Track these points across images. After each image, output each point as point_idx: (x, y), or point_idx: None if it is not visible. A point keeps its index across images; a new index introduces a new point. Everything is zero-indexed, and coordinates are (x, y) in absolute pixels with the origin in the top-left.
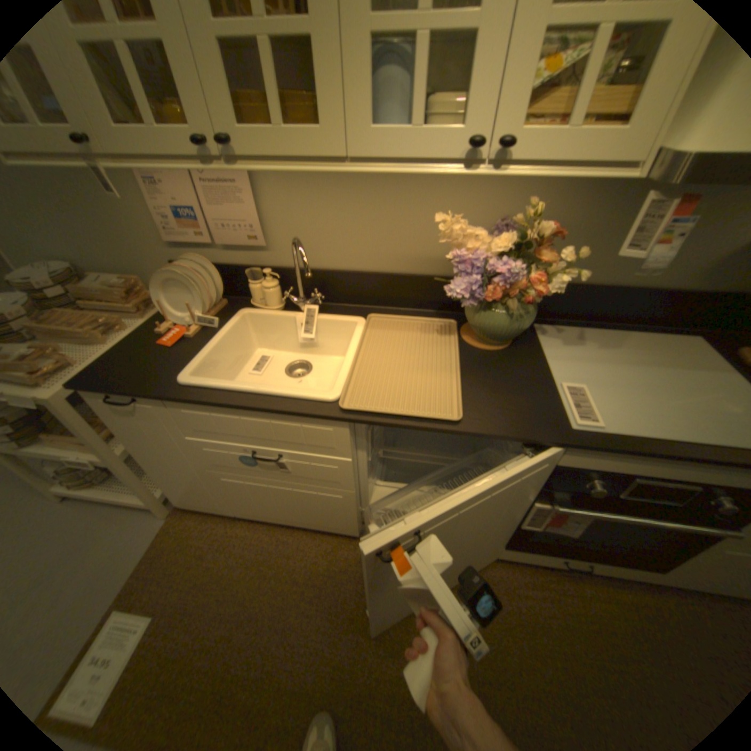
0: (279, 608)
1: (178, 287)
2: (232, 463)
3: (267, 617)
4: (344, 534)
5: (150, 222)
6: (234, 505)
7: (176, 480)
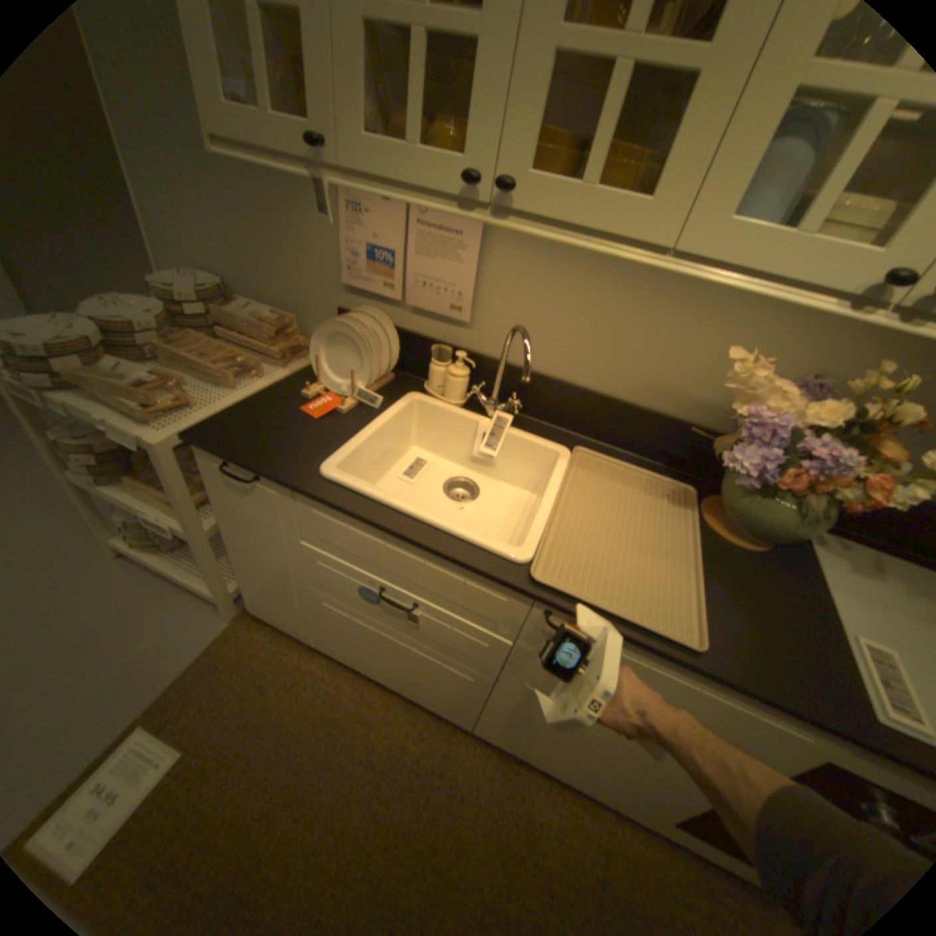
0: (344, 798)
1: (345, 345)
2: (346, 592)
3: (326, 806)
4: (452, 722)
5: (334, 255)
6: (323, 637)
7: (264, 585)
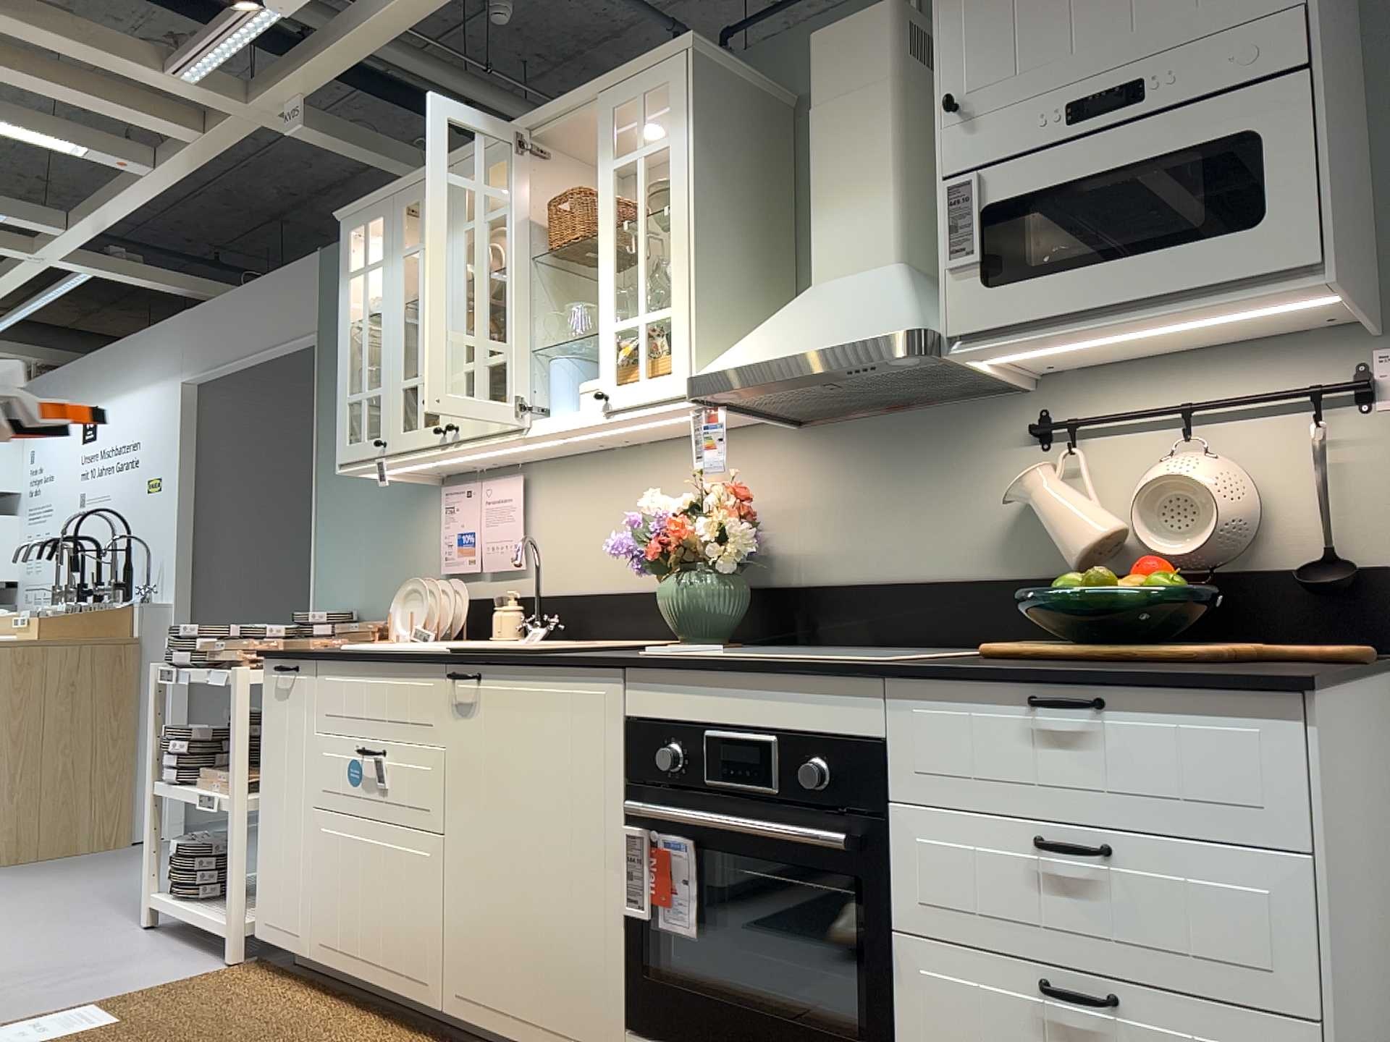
0: None
1: (417, 602)
2: (339, 782)
3: None
4: (424, 1005)
5: (438, 555)
6: (316, 912)
7: (279, 844)
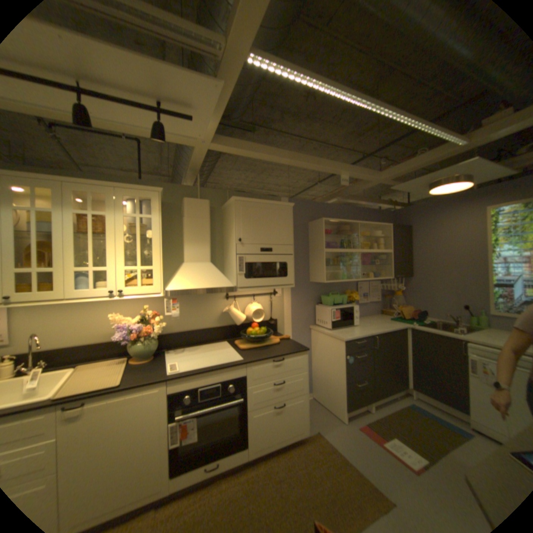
0: None
1: None
2: None
3: None
4: None
5: None
6: None
7: None
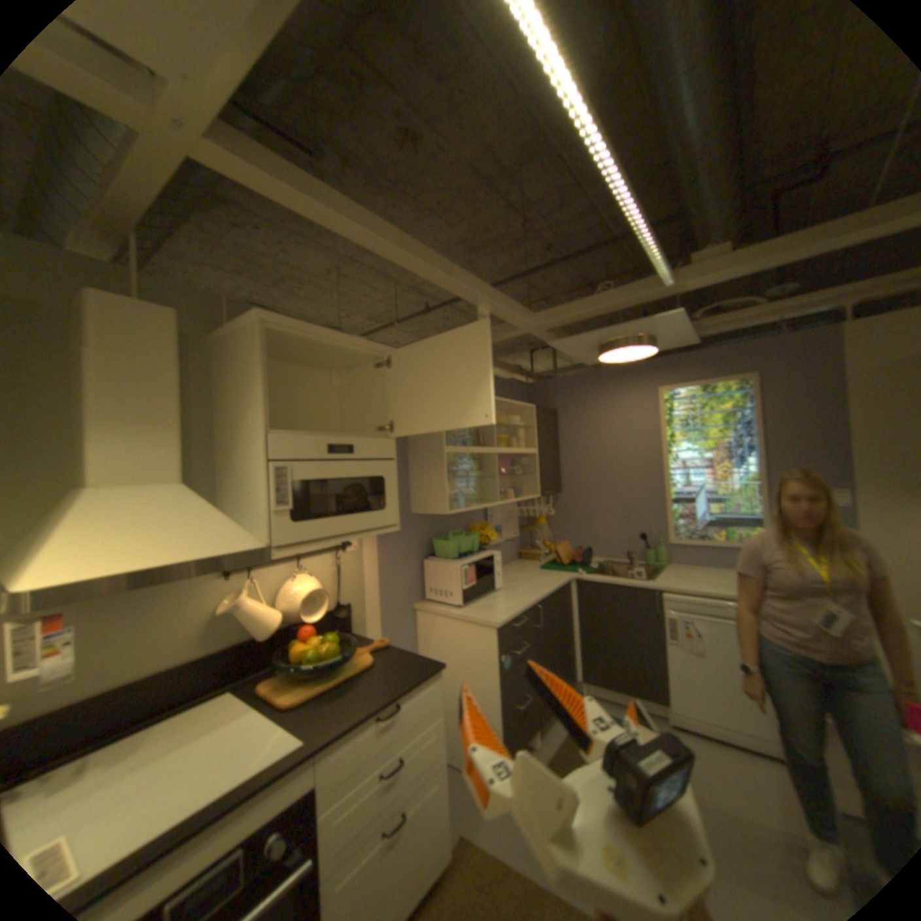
0: None
1: None
2: None
3: None
4: None
5: None
6: None
7: None
